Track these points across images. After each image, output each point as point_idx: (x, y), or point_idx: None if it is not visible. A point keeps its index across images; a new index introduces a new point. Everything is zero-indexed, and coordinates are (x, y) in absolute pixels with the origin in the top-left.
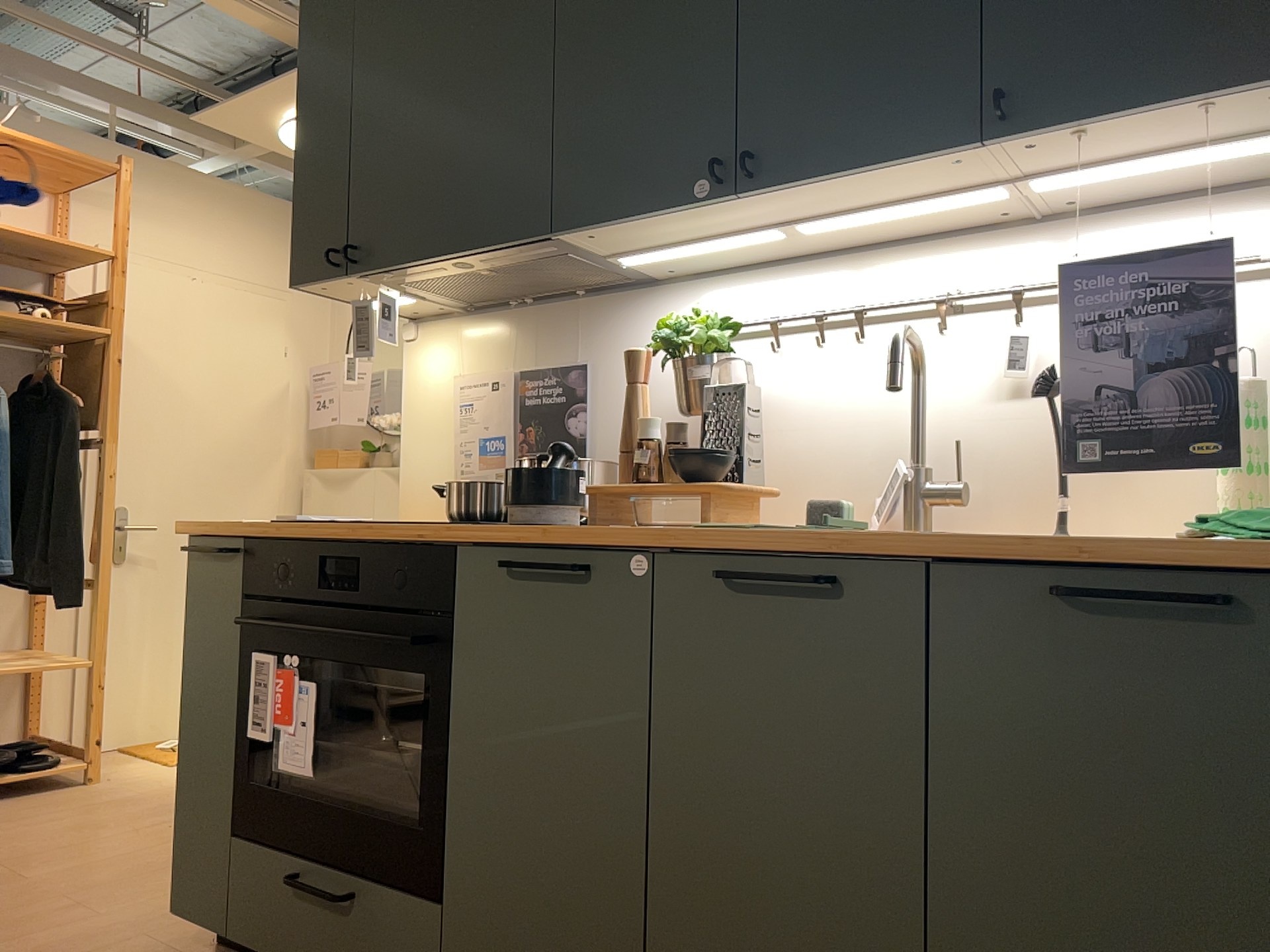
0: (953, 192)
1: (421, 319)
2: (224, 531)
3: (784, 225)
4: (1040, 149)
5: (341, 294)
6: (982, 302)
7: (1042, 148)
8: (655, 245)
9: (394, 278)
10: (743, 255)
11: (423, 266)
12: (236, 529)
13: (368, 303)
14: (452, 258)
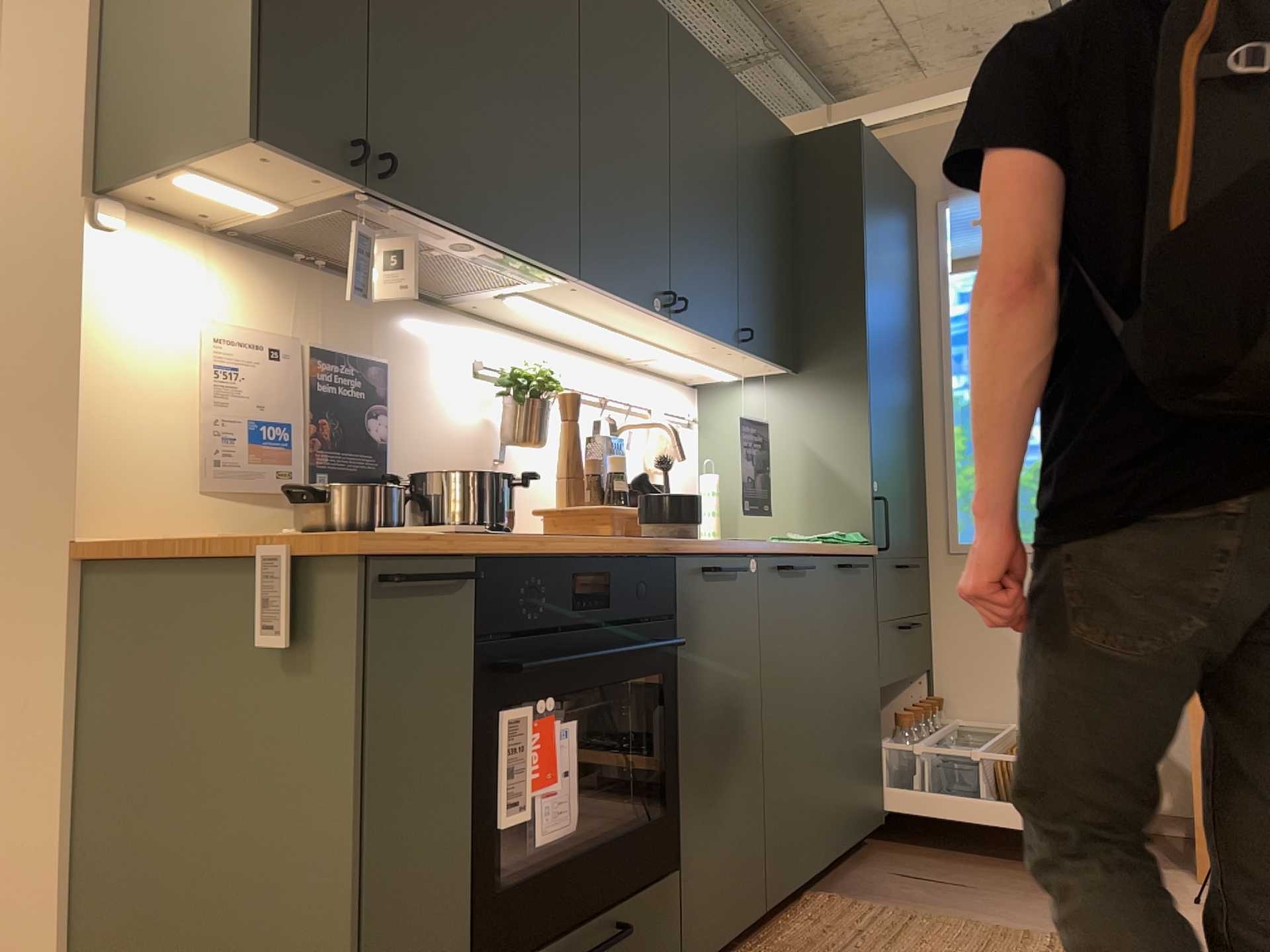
0: (673, 349)
1: (123, 201)
2: (451, 547)
3: (615, 328)
4: (730, 353)
5: (238, 165)
6: (613, 402)
7: (731, 353)
8: (552, 301)
9: (385, 213)
10: (524, 318)
11: (447, 229)
12: (478, 544)
13: (371, 232)
14: (484, 242)
